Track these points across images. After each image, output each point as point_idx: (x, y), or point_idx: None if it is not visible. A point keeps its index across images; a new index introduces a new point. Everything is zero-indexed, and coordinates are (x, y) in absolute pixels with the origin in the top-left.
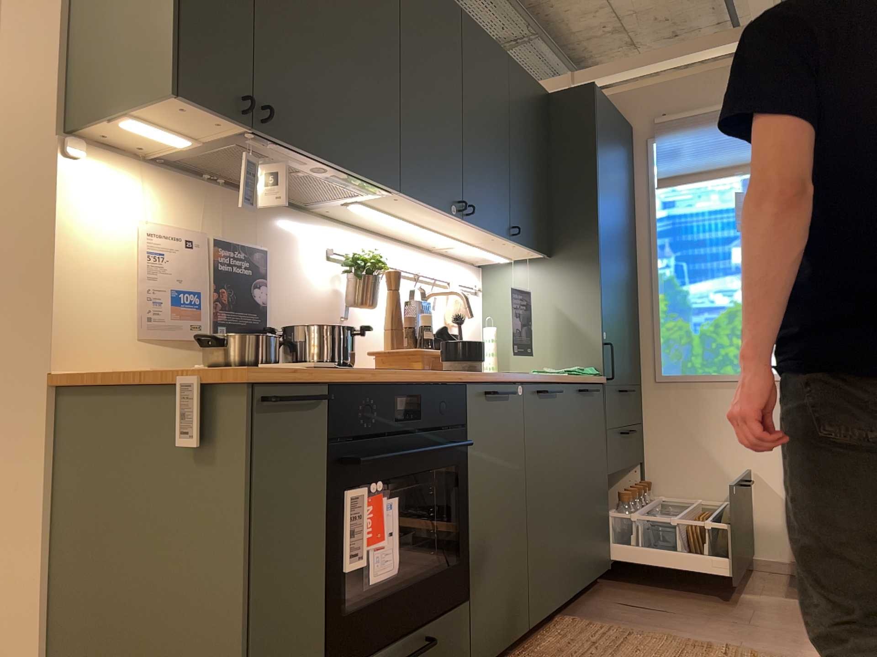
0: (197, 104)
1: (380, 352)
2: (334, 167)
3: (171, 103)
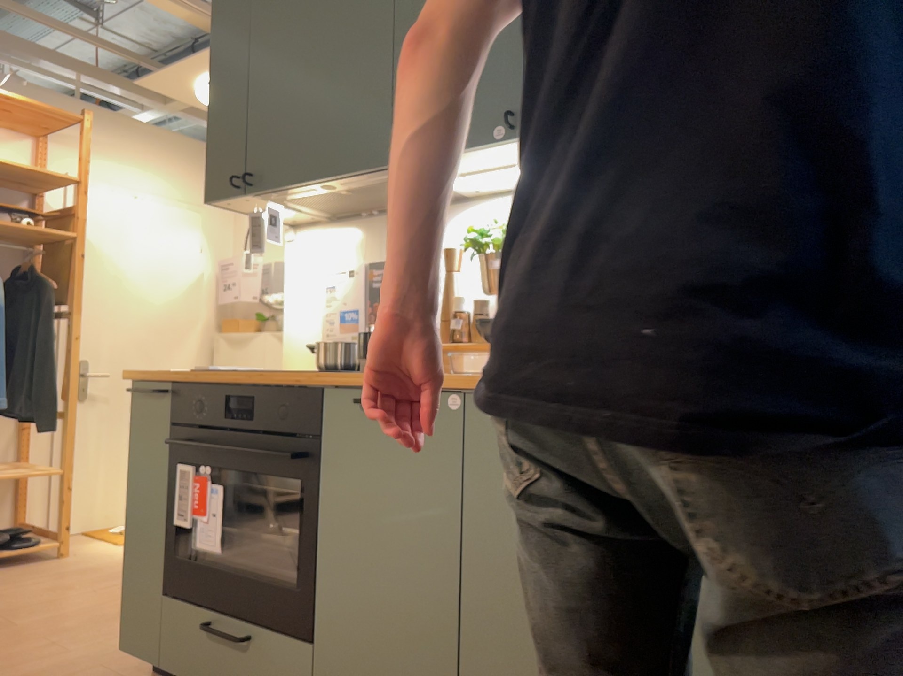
0: (220, 199)
1: None
2: (320, 182)
3: (217, 205)
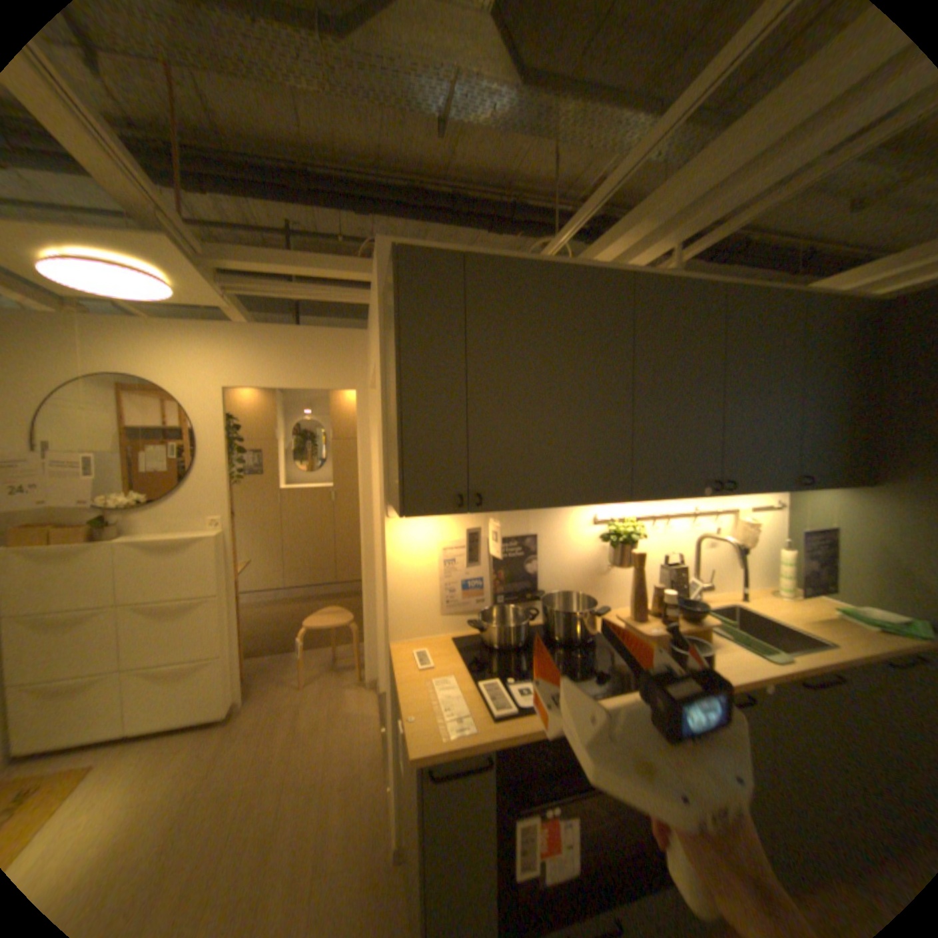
0: (422, 513)
1: (624, 621)
2: (555, 506)
3: (406, 515)
